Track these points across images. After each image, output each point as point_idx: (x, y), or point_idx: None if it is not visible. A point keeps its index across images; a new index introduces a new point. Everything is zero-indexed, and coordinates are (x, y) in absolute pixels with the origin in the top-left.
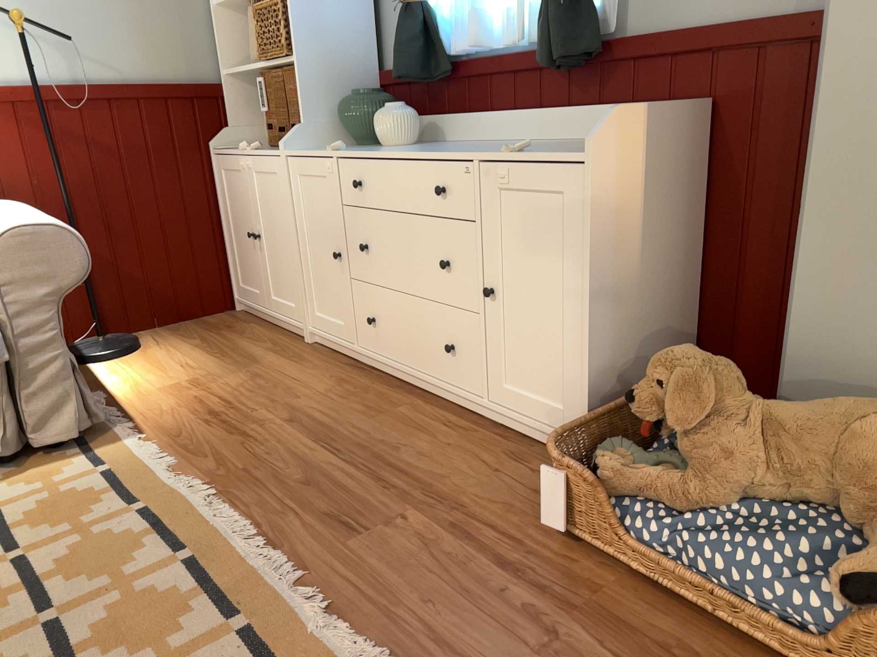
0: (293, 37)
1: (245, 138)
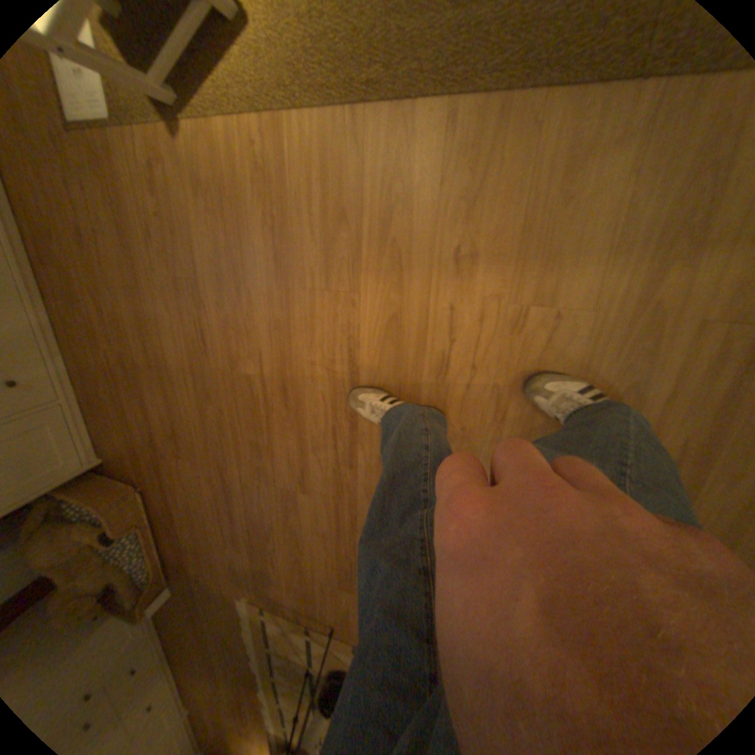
0: None
1: None
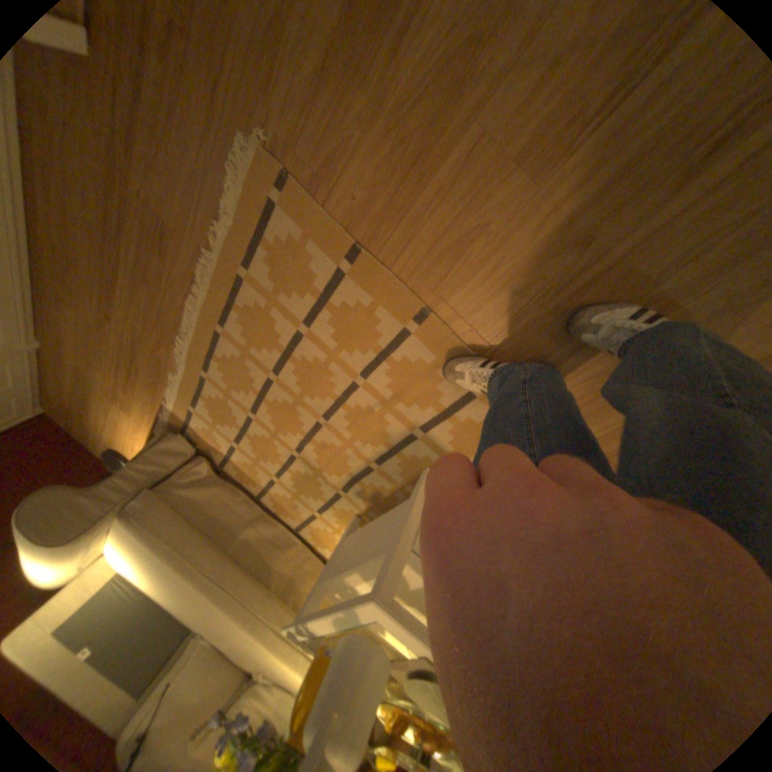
0: None
1: None
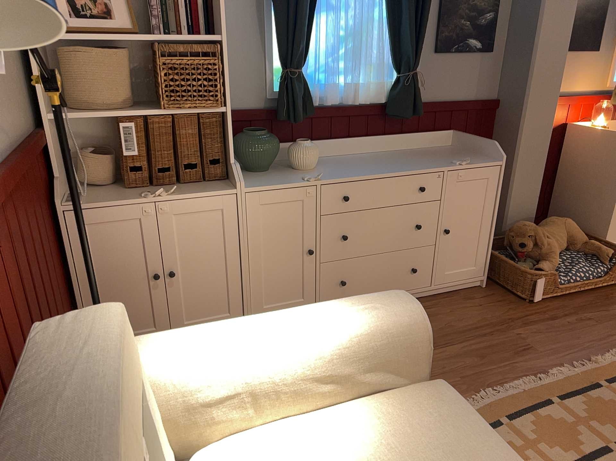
0: (227, 91)
1: (64, 185)
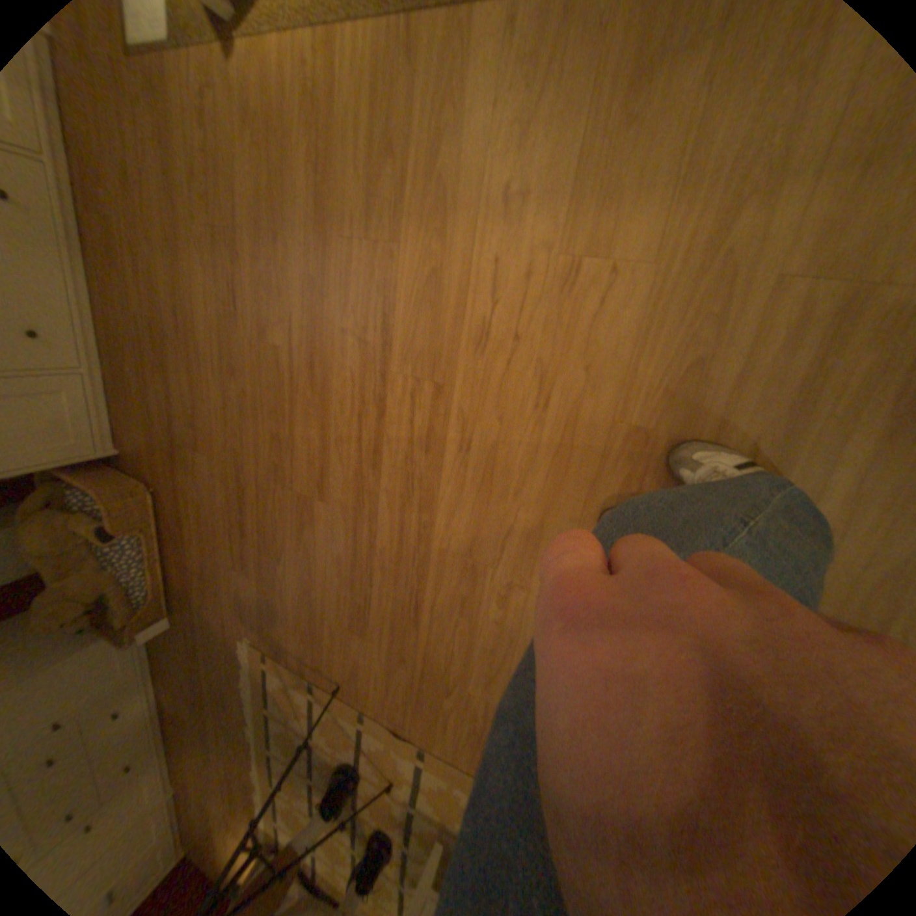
0: None
1: None
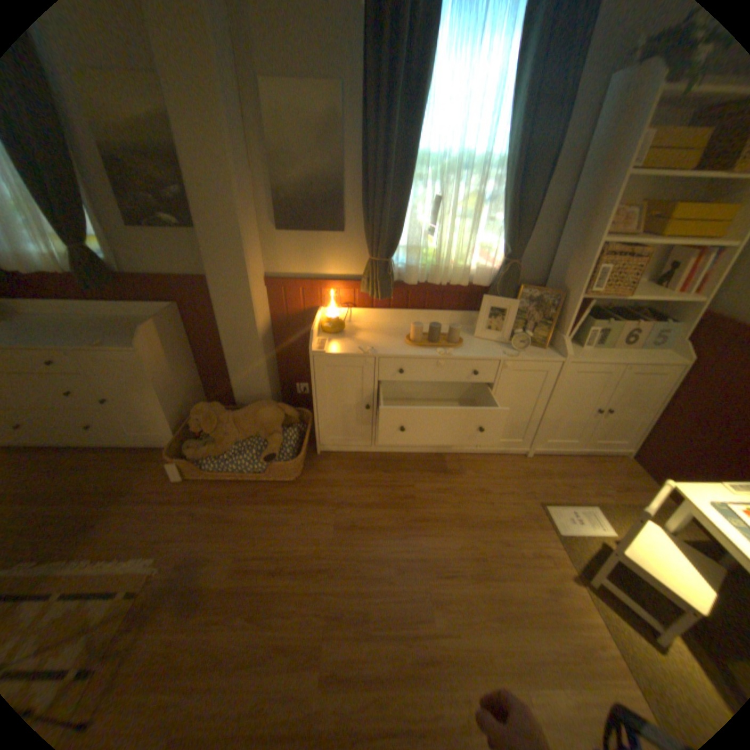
0: None
1: None
